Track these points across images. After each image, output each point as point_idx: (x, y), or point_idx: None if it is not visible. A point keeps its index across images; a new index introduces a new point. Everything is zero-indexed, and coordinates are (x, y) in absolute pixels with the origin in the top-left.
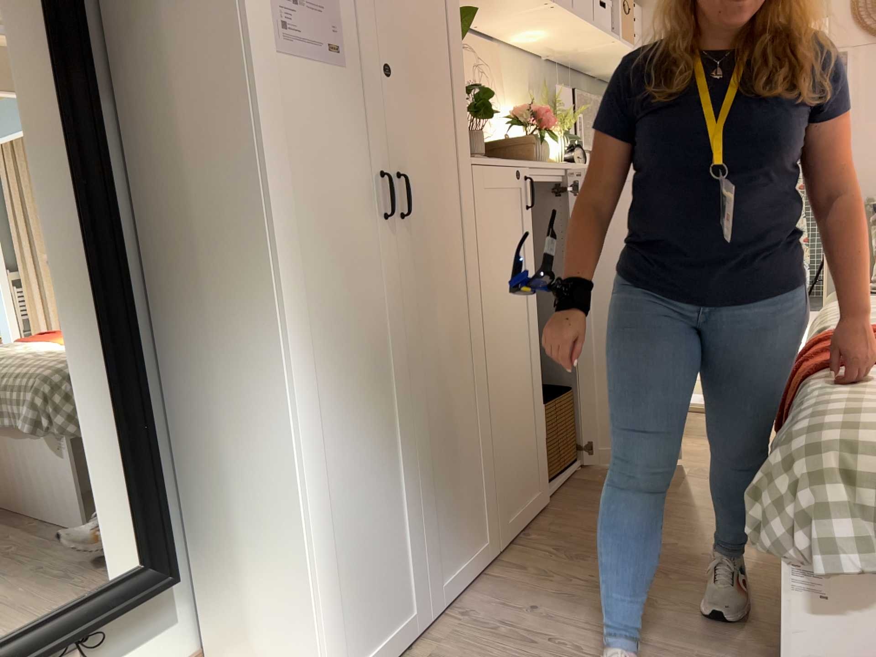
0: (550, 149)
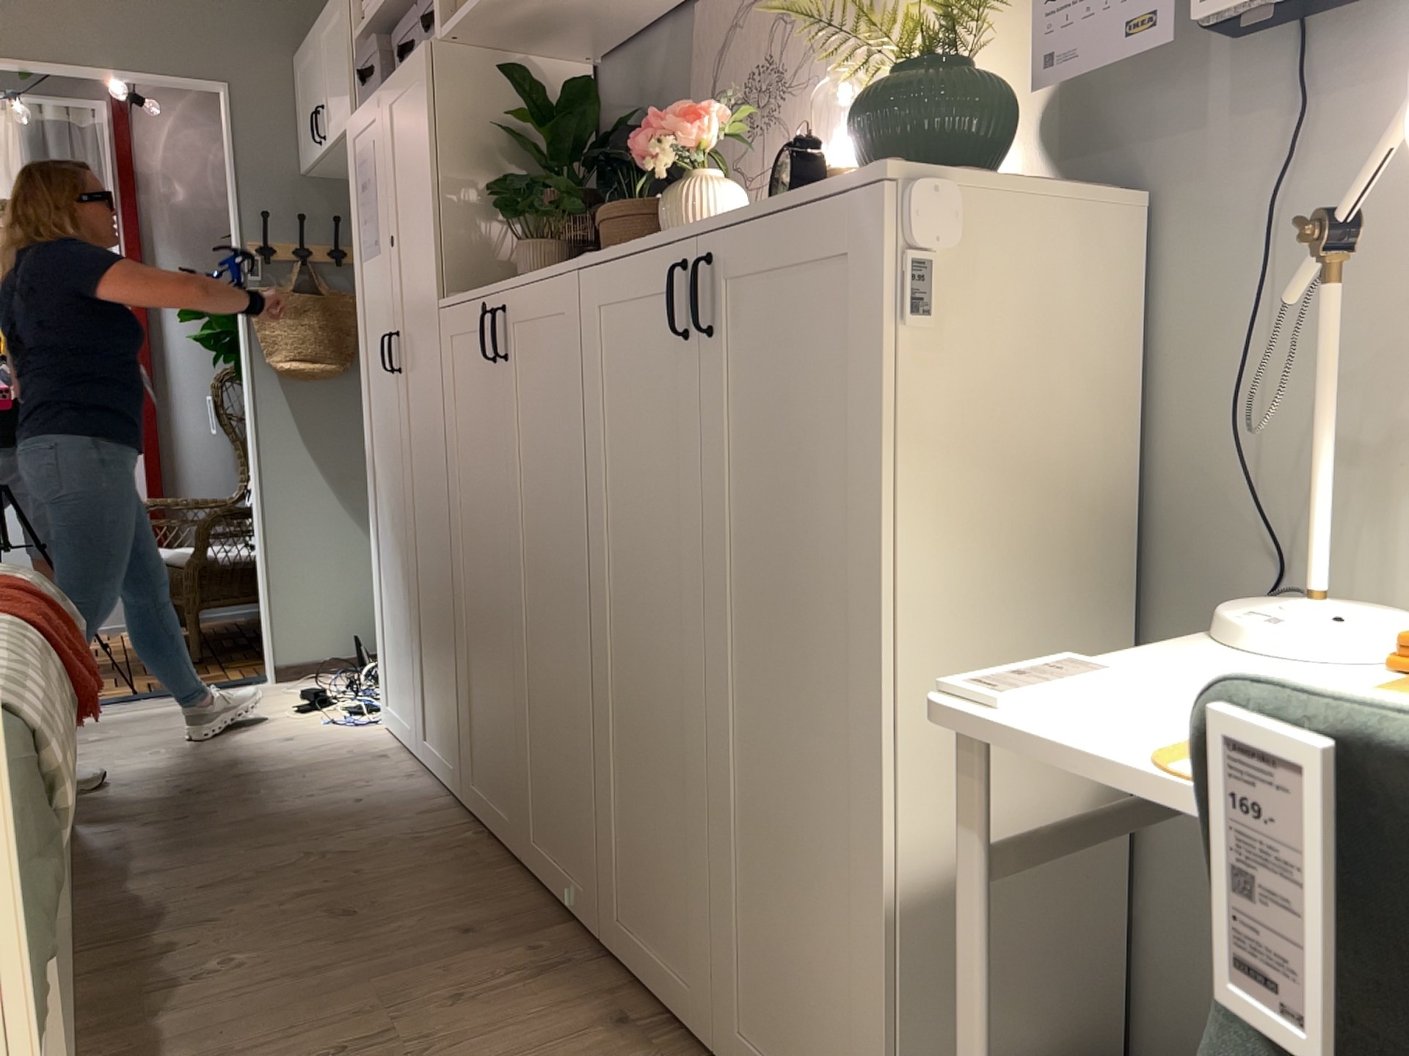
0: (683, 205)
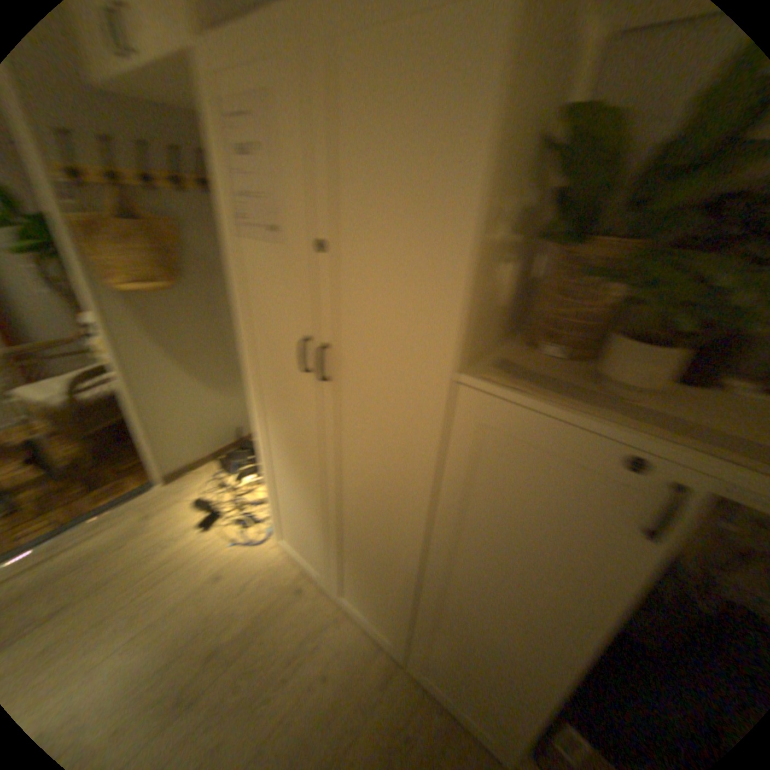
0: None
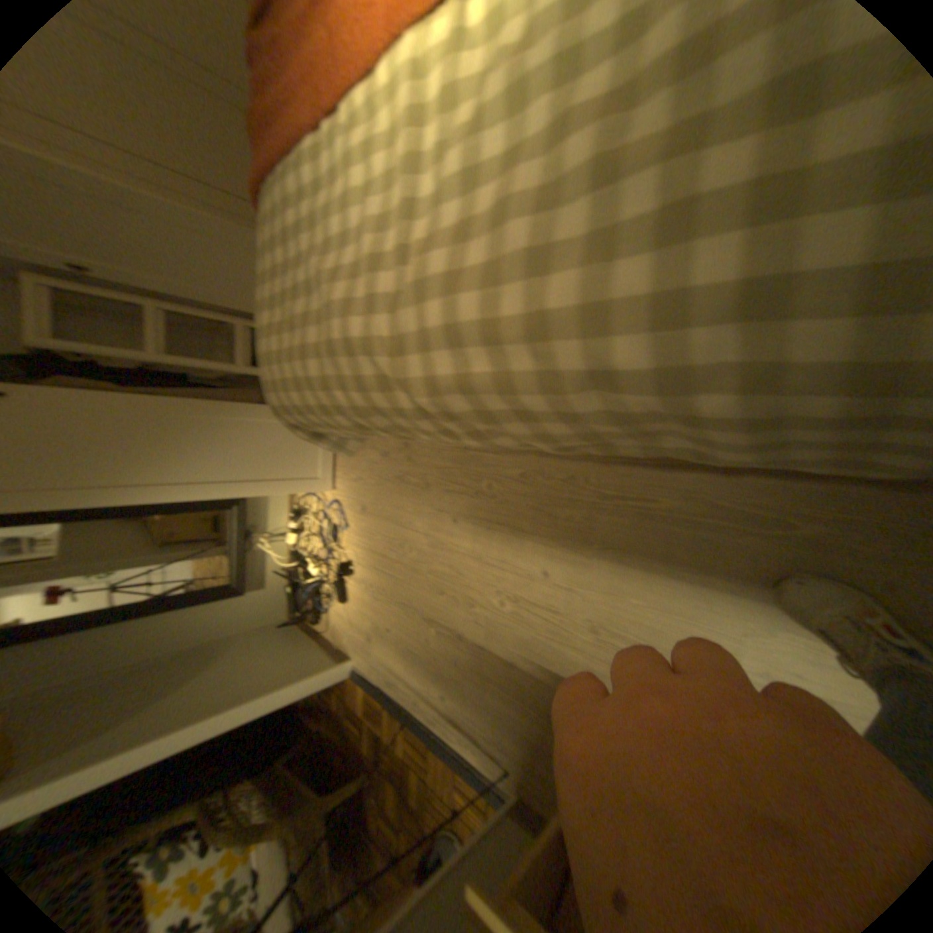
0: None
